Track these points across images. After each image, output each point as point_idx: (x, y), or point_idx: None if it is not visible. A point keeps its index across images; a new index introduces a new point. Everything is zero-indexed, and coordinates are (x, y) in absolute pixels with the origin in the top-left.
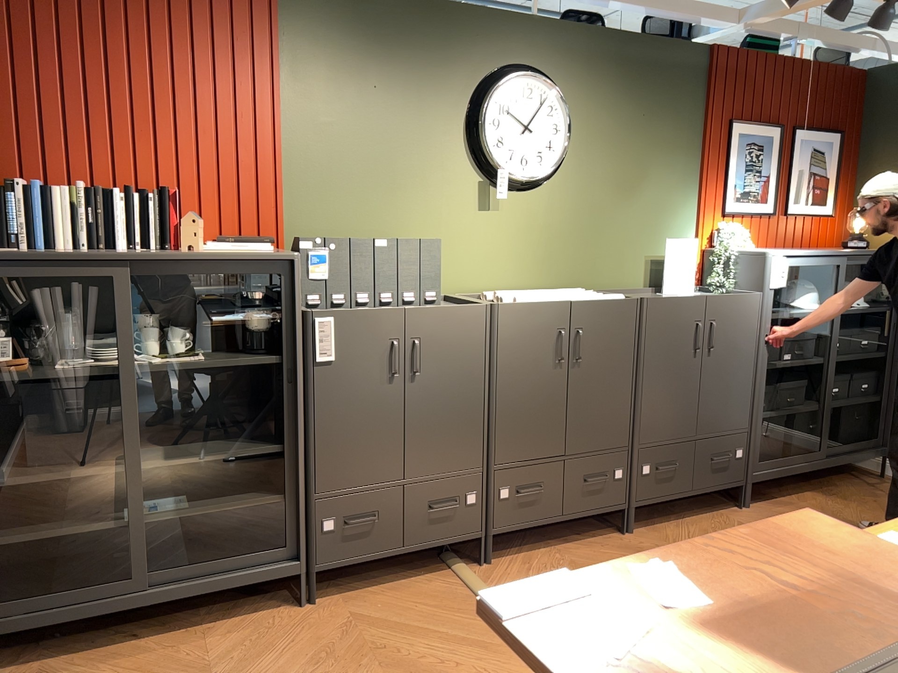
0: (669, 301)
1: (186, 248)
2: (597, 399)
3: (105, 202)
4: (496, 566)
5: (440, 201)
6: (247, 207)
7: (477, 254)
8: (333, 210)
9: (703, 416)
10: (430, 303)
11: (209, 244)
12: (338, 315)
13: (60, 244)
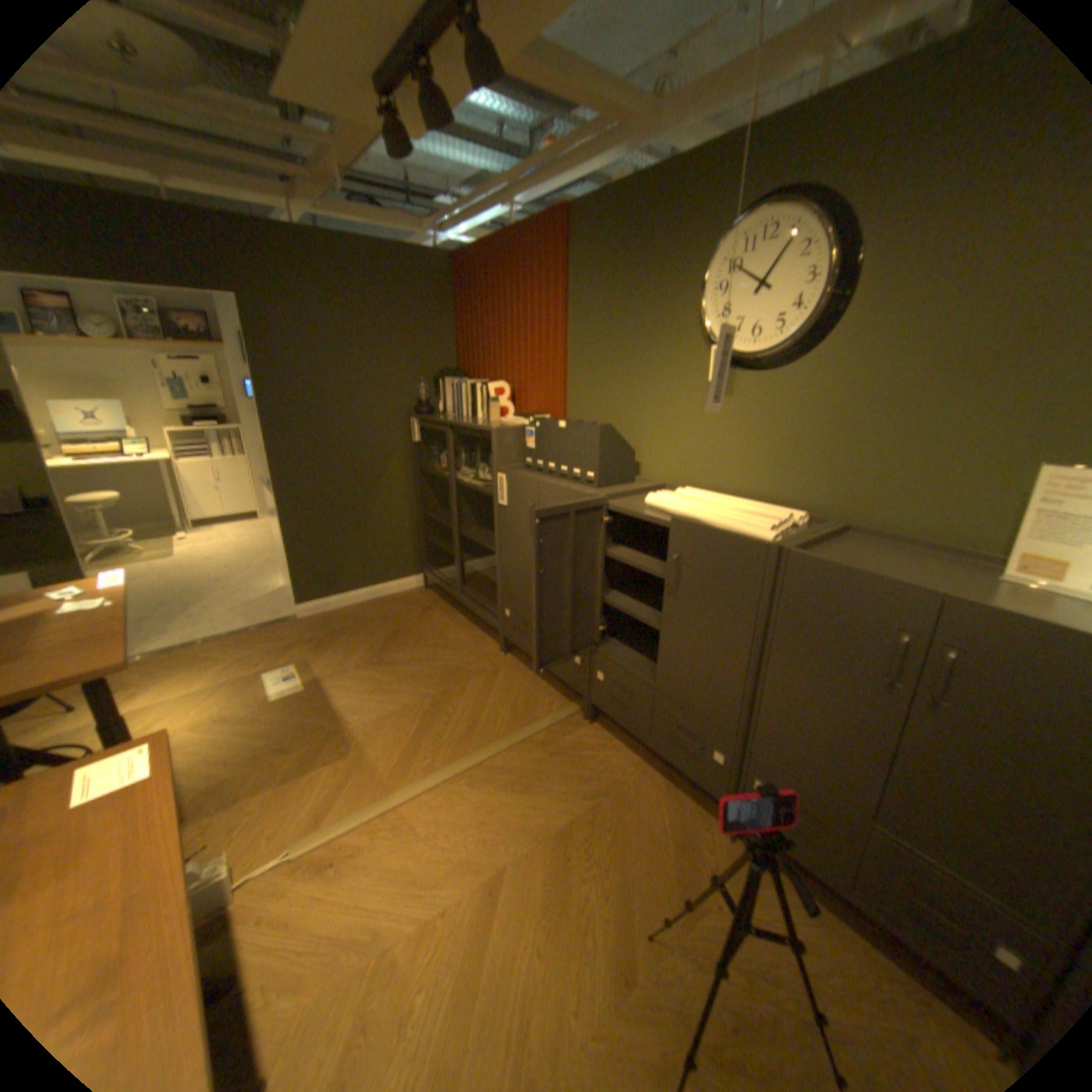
0: (835, 569)
1: (492, 420)
2: (696, 649)
3: (477, 392)
4: (592, 730)
5: (669, 387)
6: (547, 394)
7: (701, 447)
8: (593, 395)
9: (896, 803)
10: (590, 484)
11: (510, 419)
12: (509, 476)
13: (464, 414)
